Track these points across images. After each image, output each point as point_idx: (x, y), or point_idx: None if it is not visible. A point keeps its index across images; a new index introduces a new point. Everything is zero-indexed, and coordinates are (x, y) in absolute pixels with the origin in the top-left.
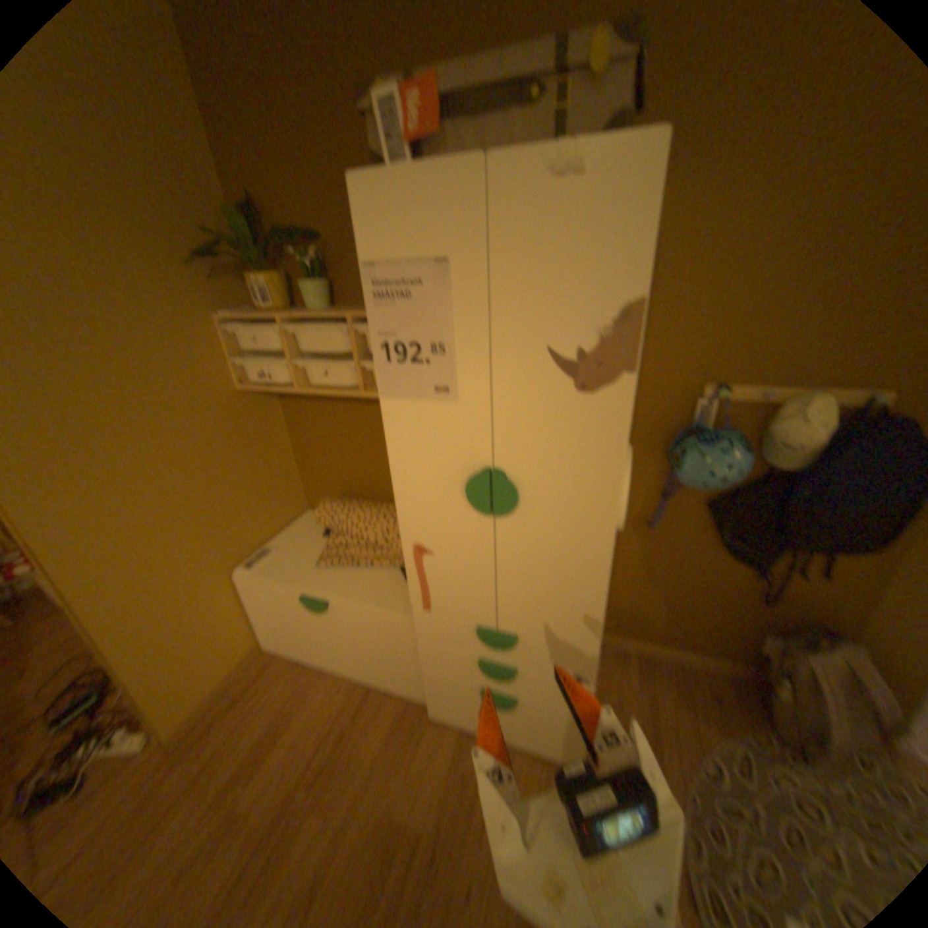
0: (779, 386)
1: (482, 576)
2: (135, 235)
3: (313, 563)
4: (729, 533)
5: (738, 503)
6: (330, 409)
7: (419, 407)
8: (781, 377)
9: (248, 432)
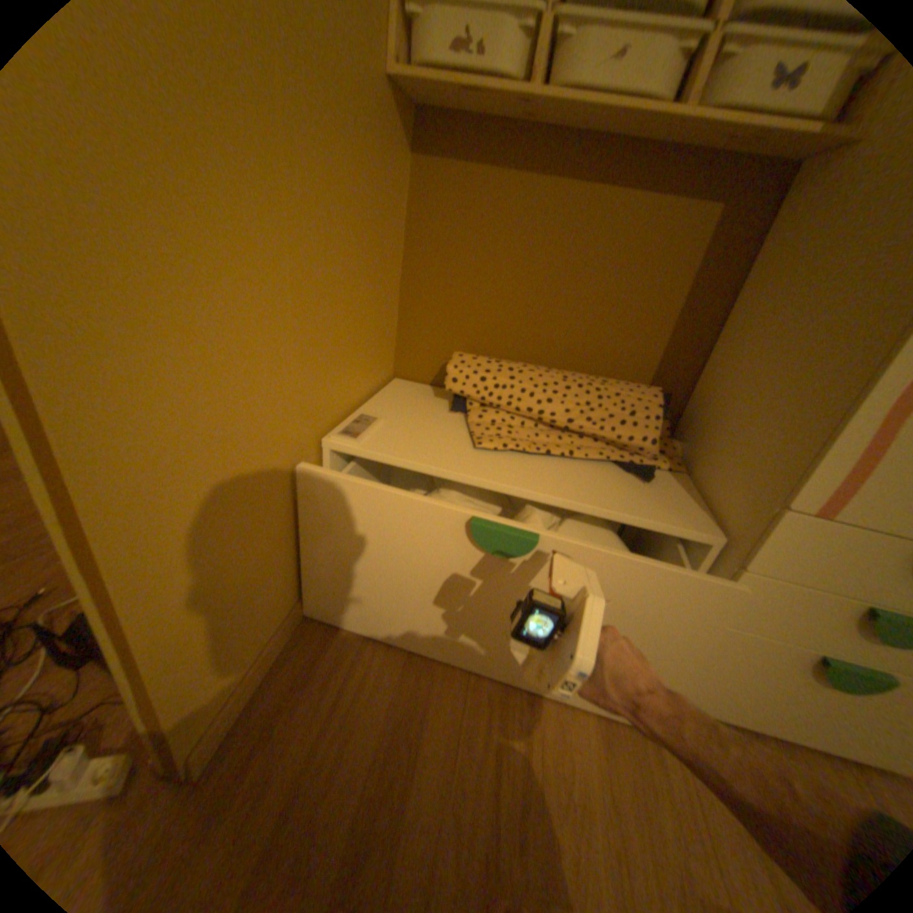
0: None
1: None
2: None
3: (463, 440)
4: None
5: None
6: (515, 183)
7: None
8: None
9: (379, 175)
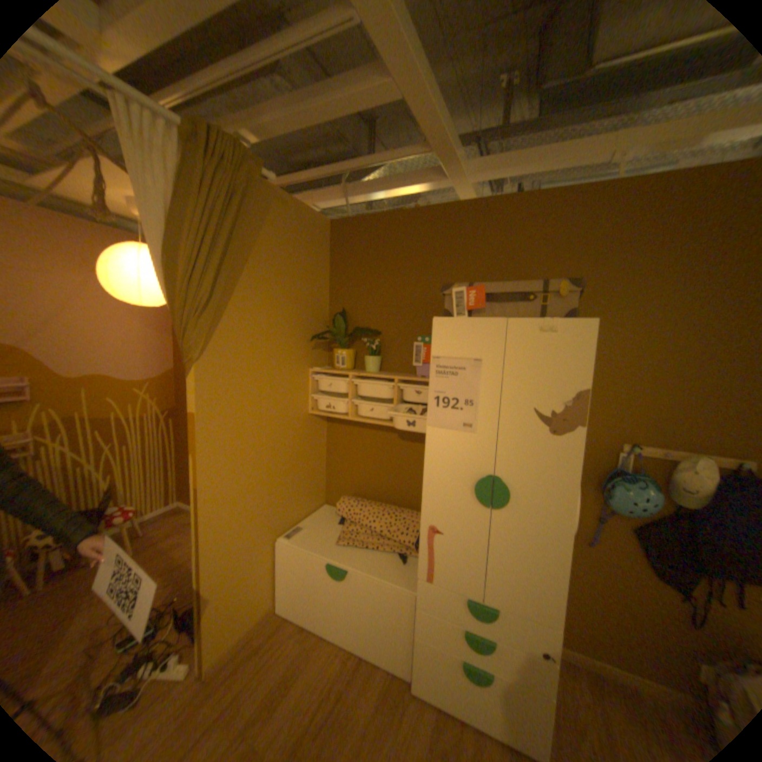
0: (674, 450)
1: (477, 554)
2: (290, 325)
3: (333, 541)
4: (654, 556)
5: (657, 531)
6: (361, 432)
7: (451, 433)
8: (675, 444)
9: (307, 440)
